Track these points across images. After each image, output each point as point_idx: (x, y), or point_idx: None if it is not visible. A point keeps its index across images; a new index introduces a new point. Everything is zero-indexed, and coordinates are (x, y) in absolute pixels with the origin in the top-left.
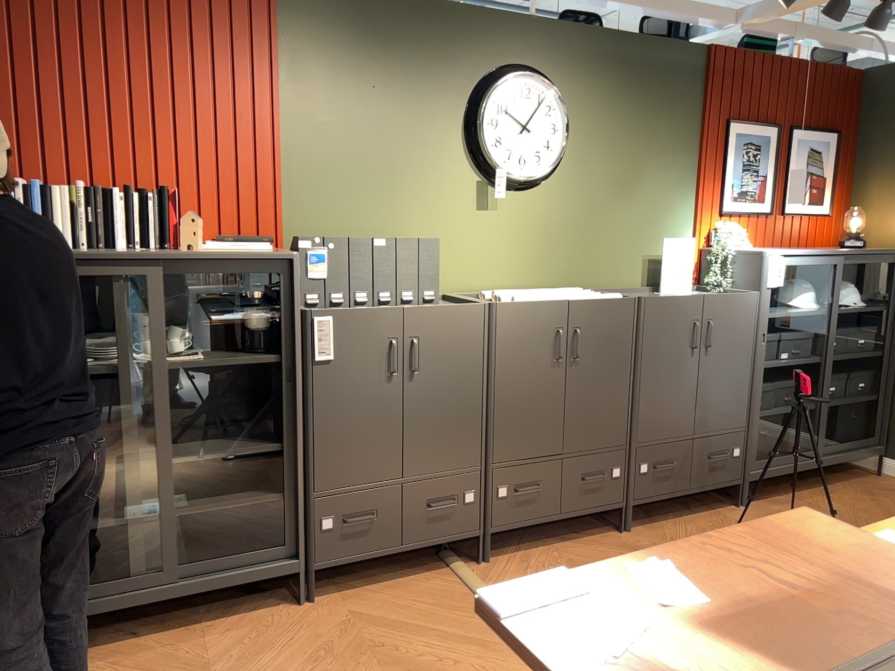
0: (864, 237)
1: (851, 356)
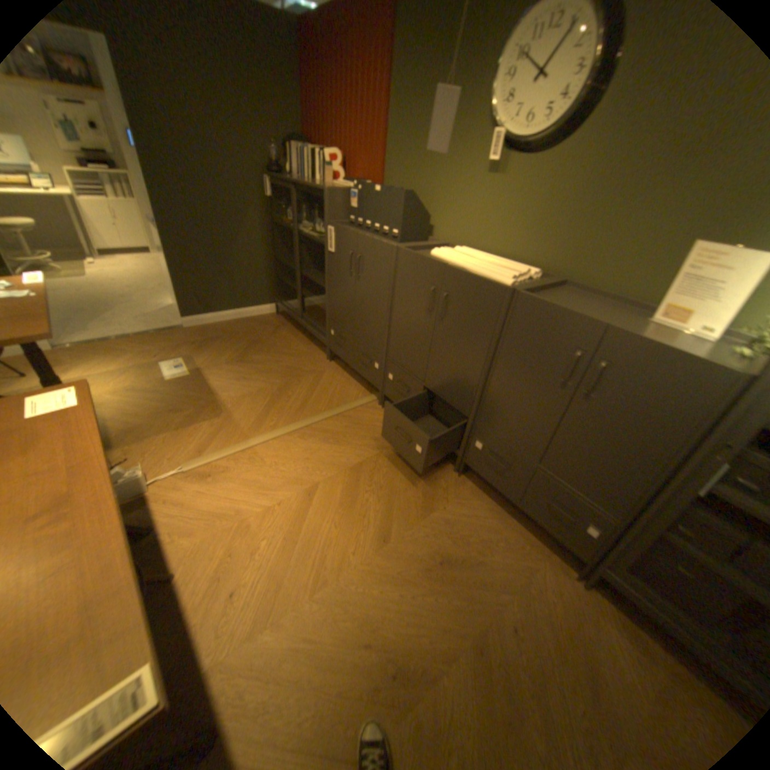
0: None
1: None
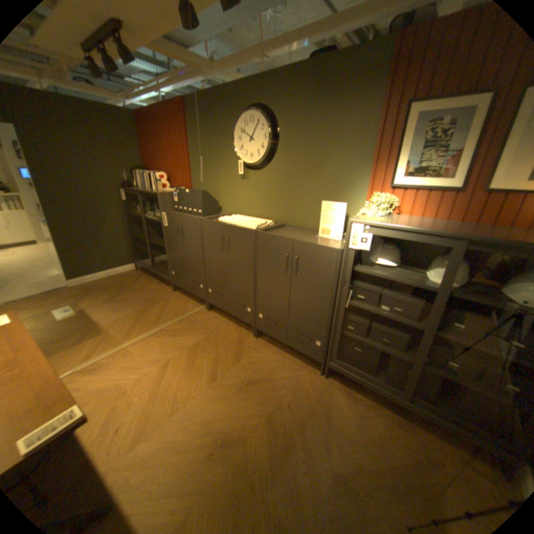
0: None
1: (482, 349)
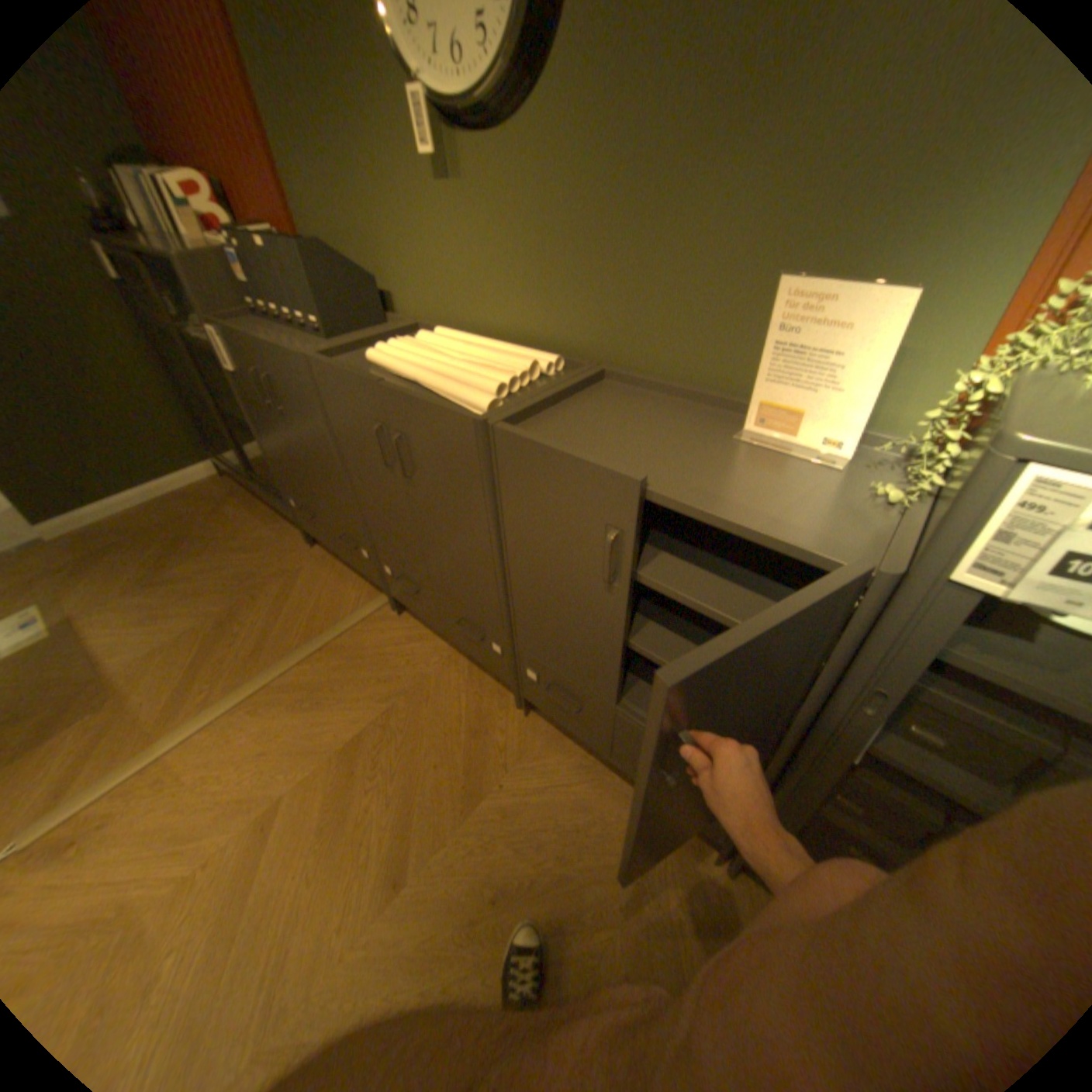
0: None
1: None
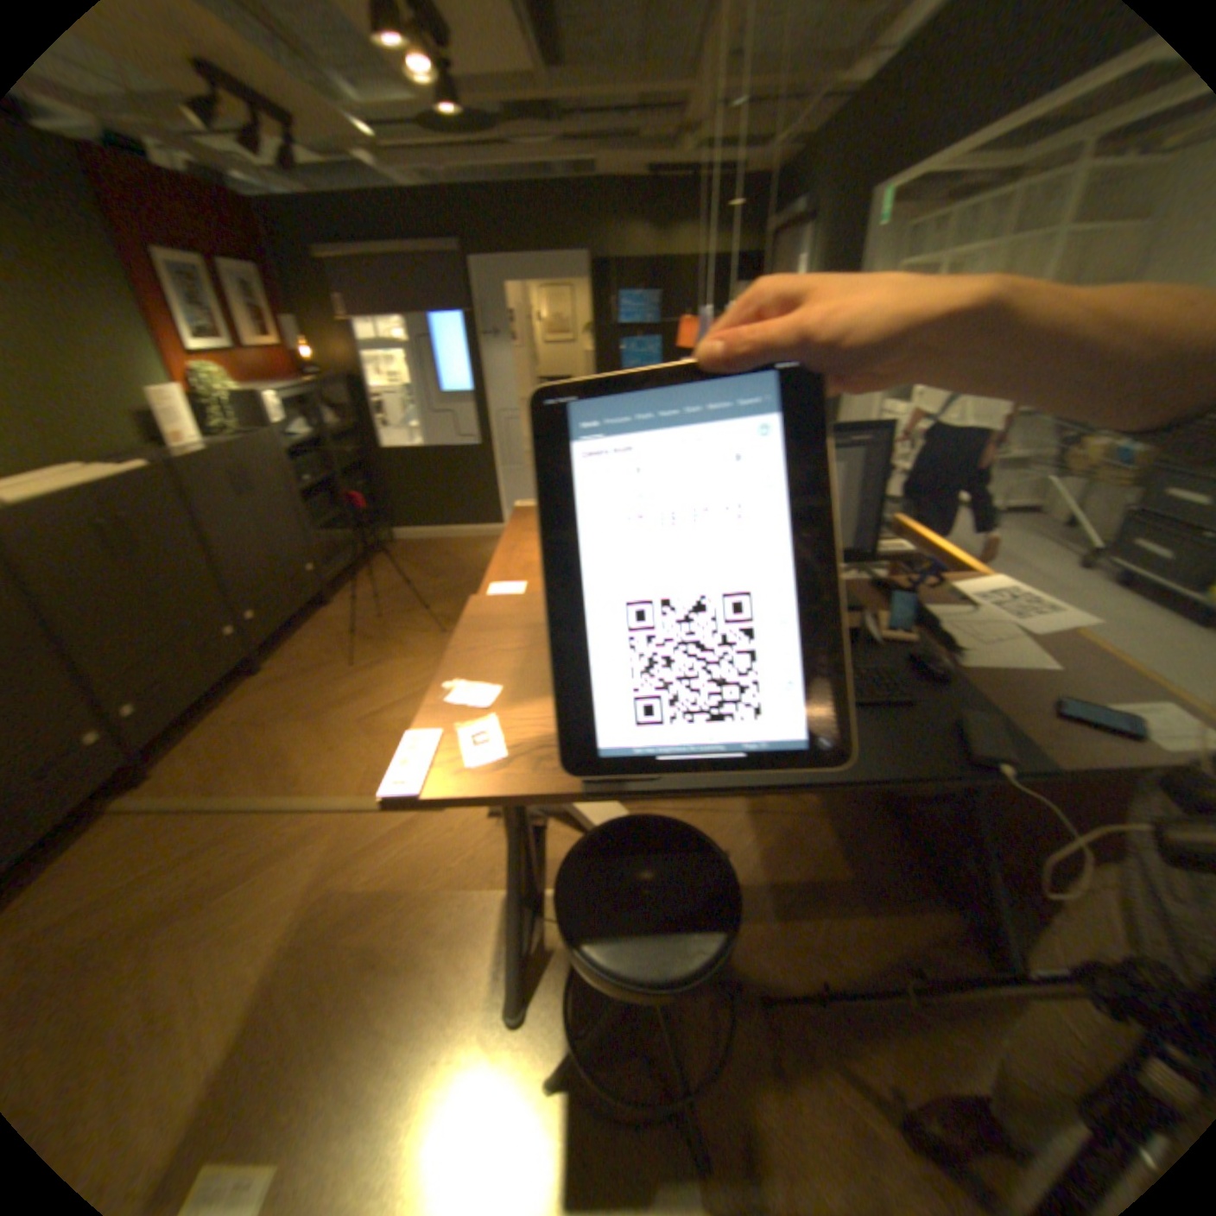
0: (310, 363)
1: (346, 465)
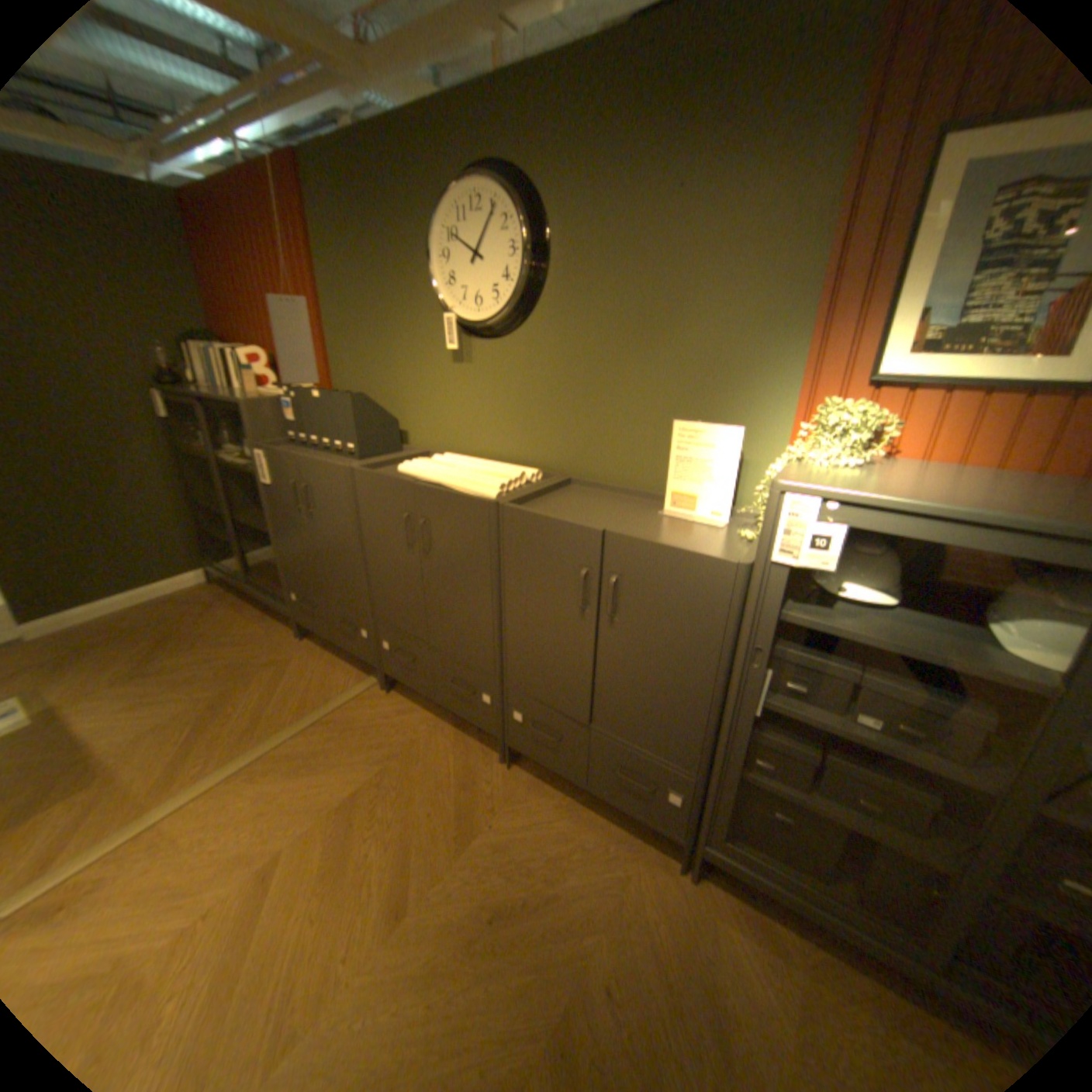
0: None
1: None
